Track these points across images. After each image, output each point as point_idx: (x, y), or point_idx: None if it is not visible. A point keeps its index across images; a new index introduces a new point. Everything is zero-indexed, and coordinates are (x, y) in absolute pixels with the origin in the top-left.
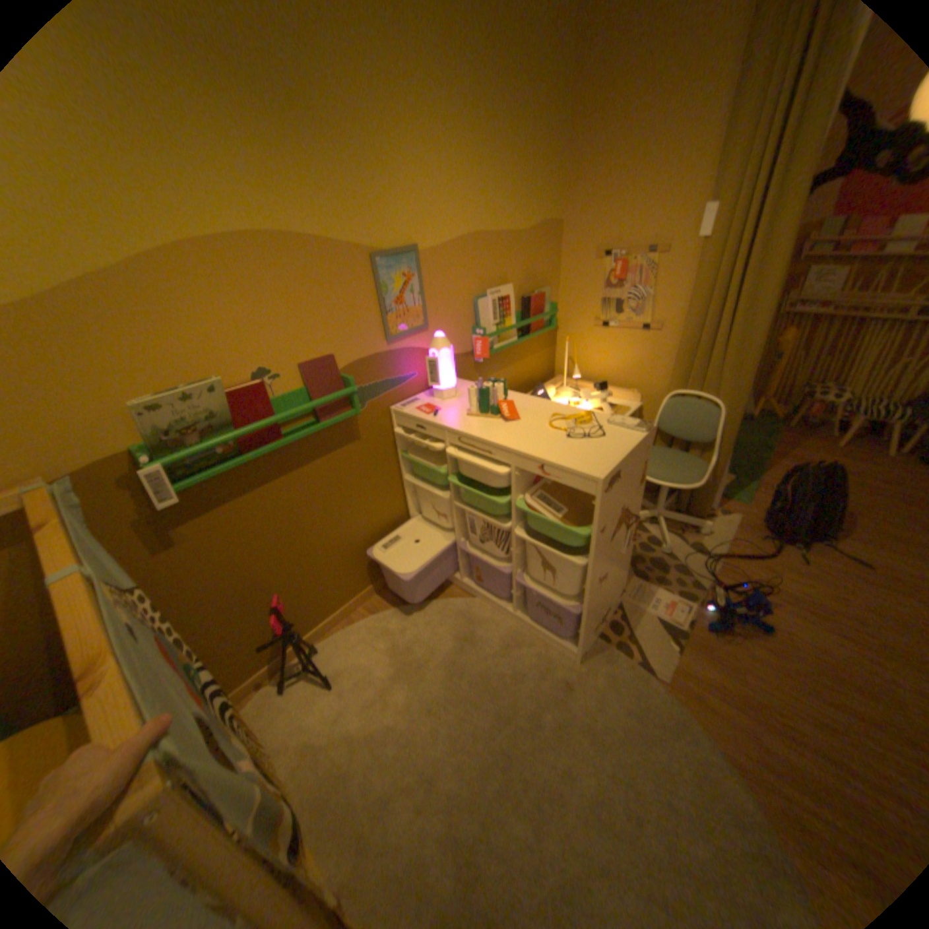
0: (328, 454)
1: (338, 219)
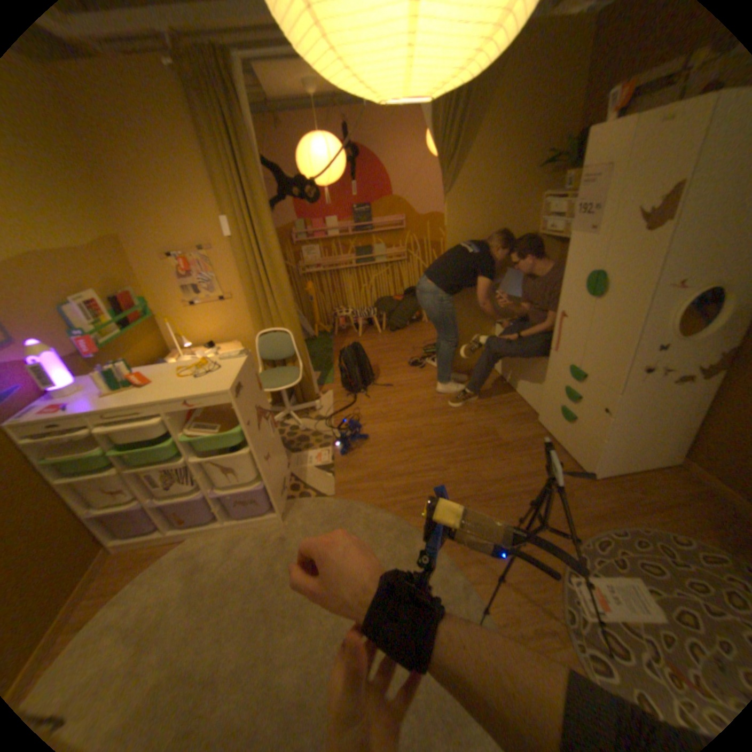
0: None
1: None
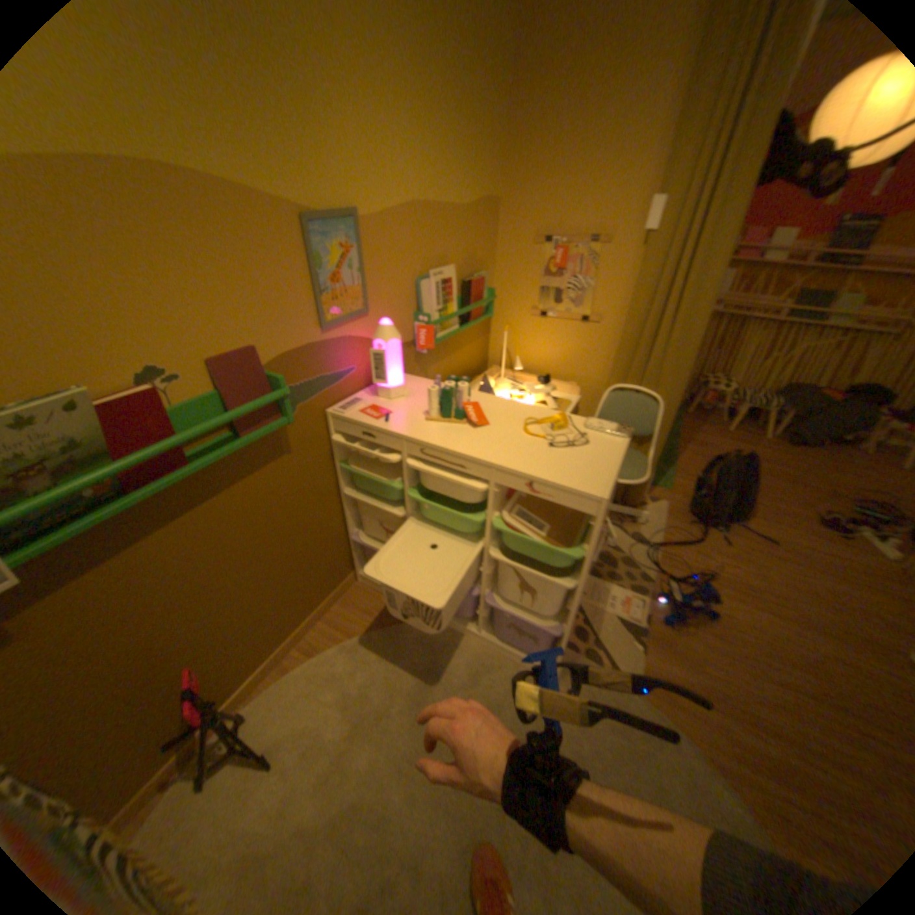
0: (252, 475)
1: (258, 160)
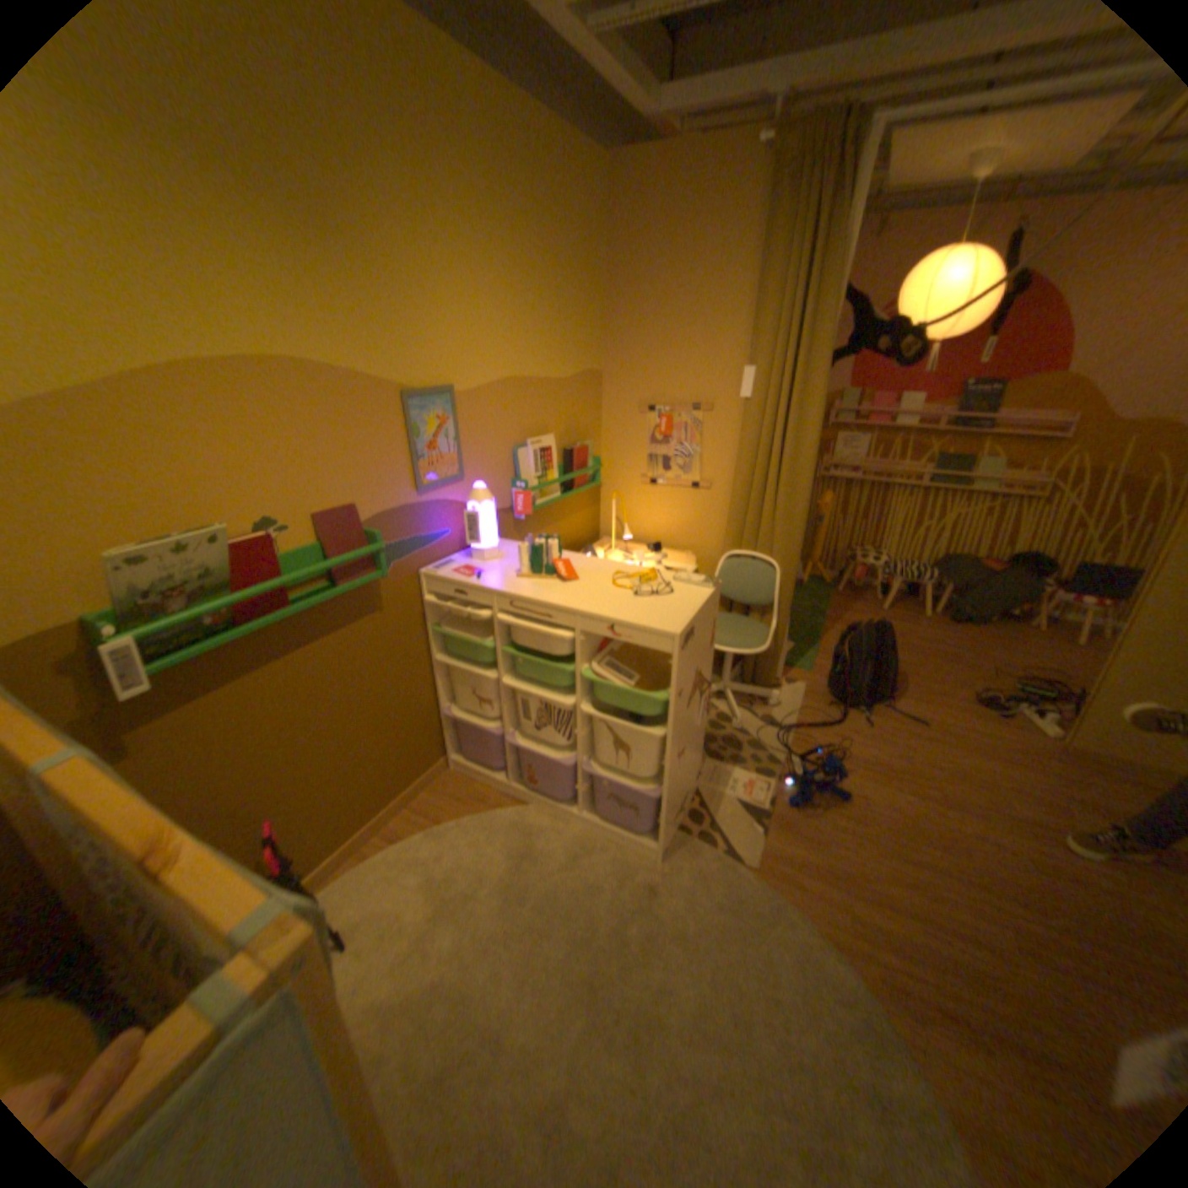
0: (343, 628)
1: (367, 352)
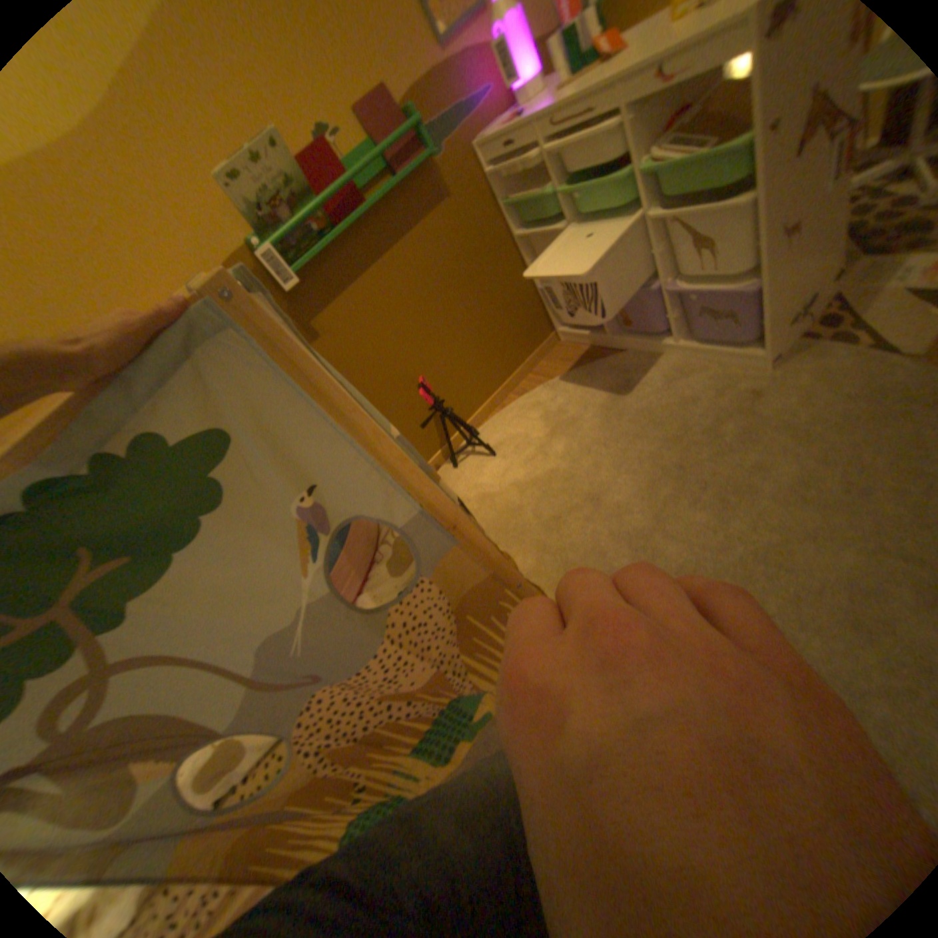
0: (422, 218)
1: None
